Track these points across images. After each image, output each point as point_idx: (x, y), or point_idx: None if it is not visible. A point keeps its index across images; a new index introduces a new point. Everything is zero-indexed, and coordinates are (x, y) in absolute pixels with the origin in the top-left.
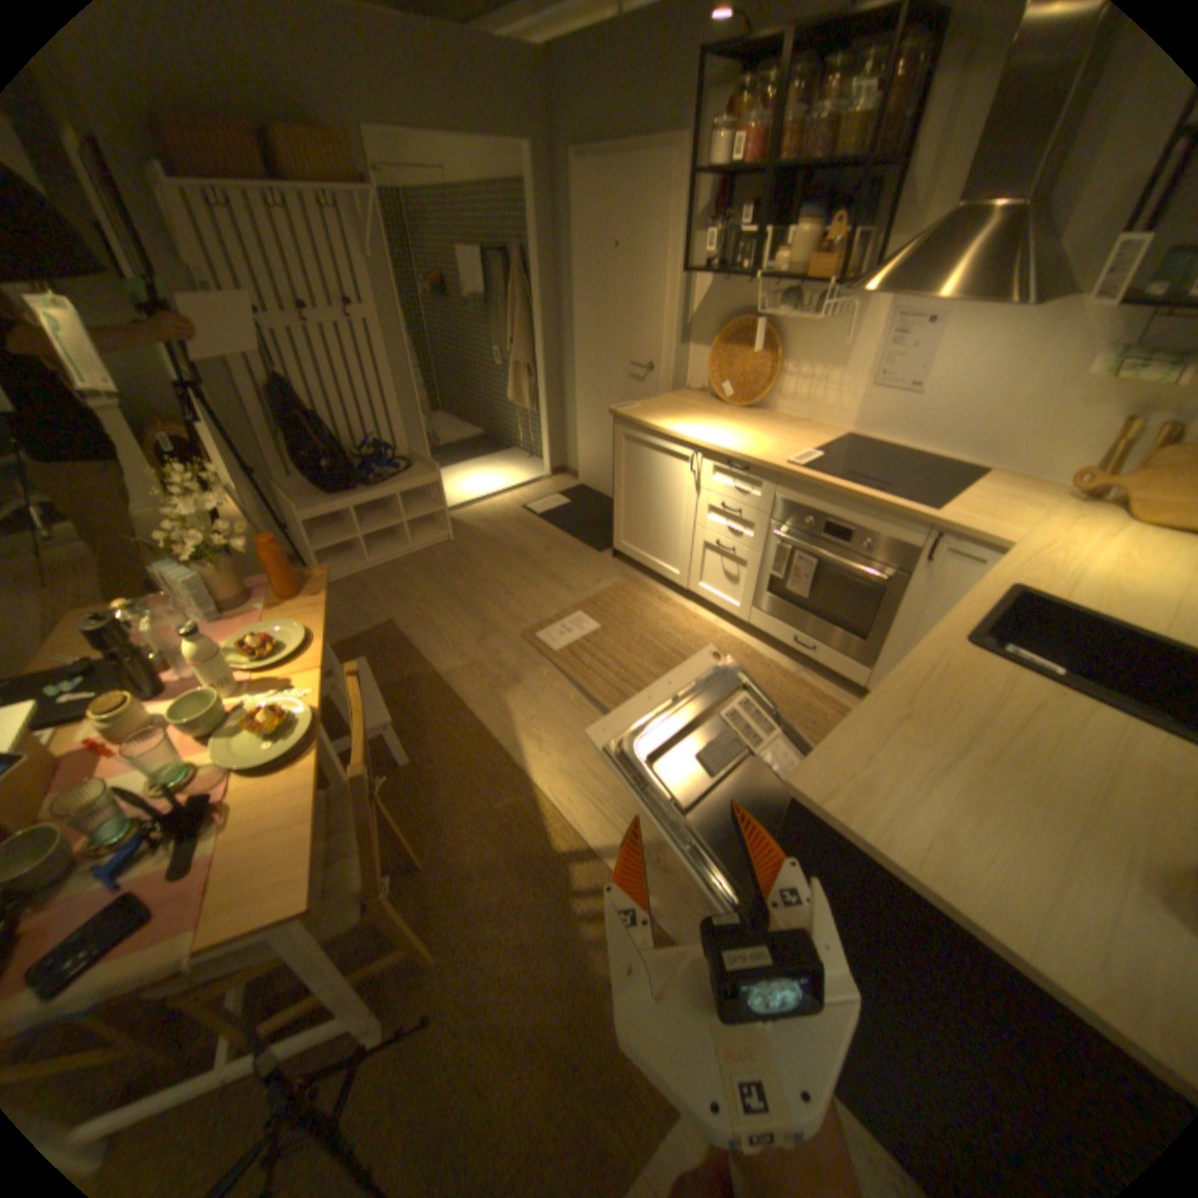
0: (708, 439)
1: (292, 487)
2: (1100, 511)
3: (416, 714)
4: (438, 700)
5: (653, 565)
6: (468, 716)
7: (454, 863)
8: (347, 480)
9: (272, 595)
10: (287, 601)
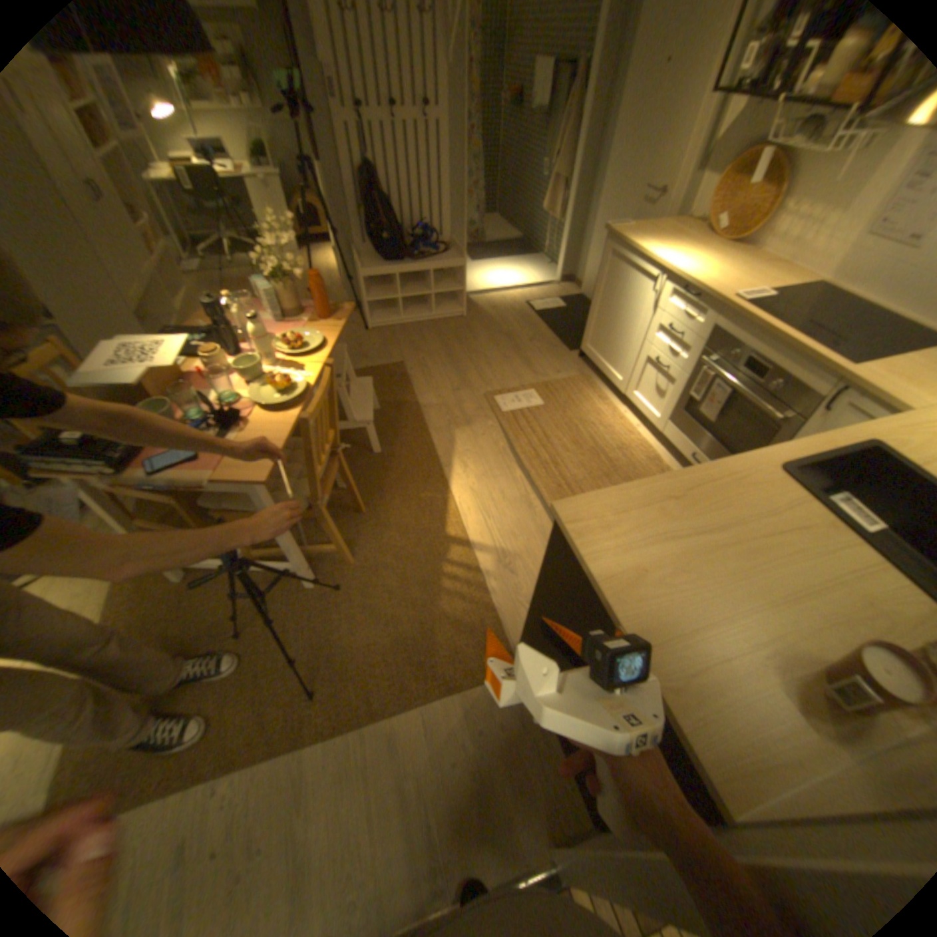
0: (676, 263)
1: (365, 252)
2: None
3: (396, 425)
4: (413, 421)
5: (605, 369)
6: (427, 437)
7: (385, 517)
8: (401, 254)
9: (316, 315)
10: (323, 321)
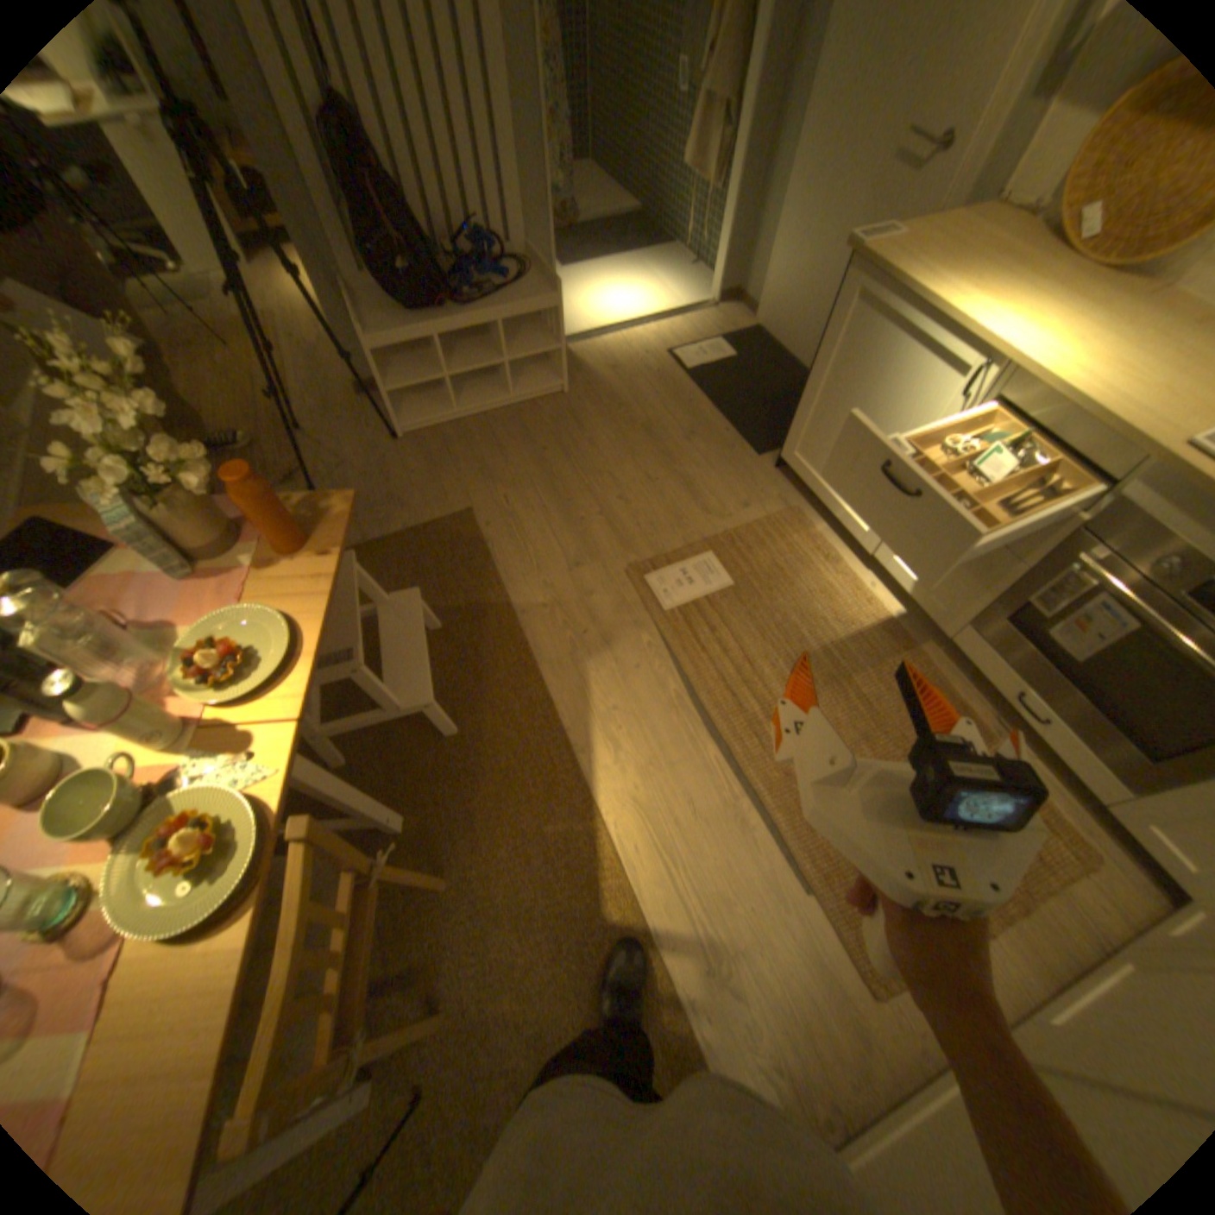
0: (1030, 343)
1: (365, 286)
2: None
3: (477, 662)
4: (507, 648)
5: (834, 503)
6: (538, 683)
7: (485, 894)
8: (436, 286)
9: (269, 537)
10: (286, 555)
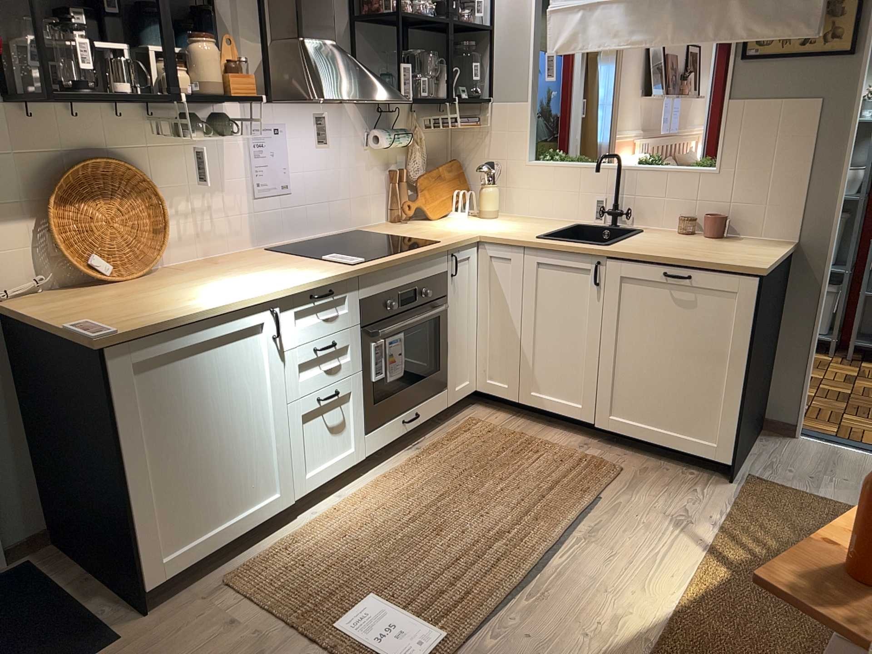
0: (271, 287)
1: None
2: (418, 222)
3: None
4: None
5: (240, 525)
6: None
7: (817, 648)
8: None
9: None
10: None
